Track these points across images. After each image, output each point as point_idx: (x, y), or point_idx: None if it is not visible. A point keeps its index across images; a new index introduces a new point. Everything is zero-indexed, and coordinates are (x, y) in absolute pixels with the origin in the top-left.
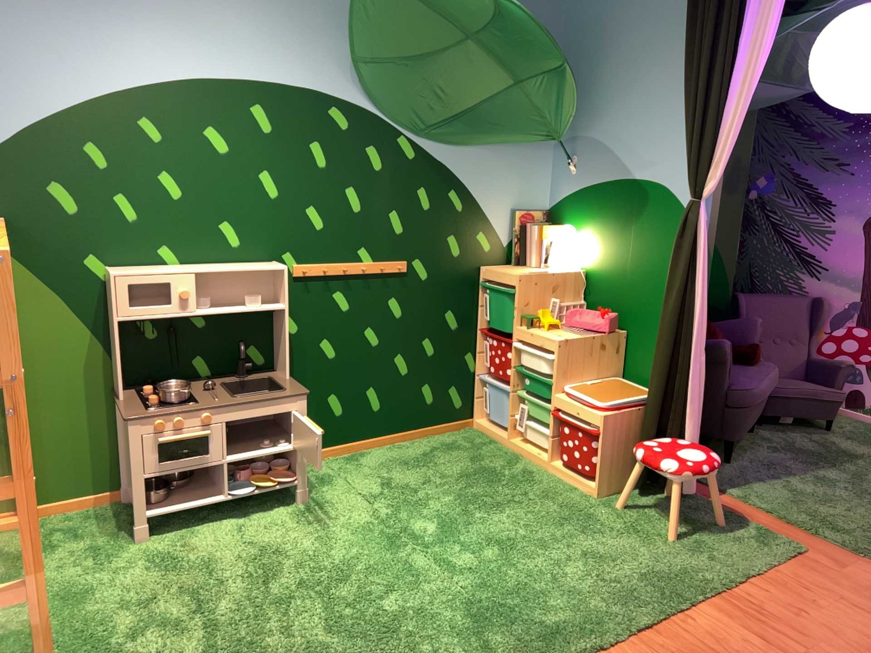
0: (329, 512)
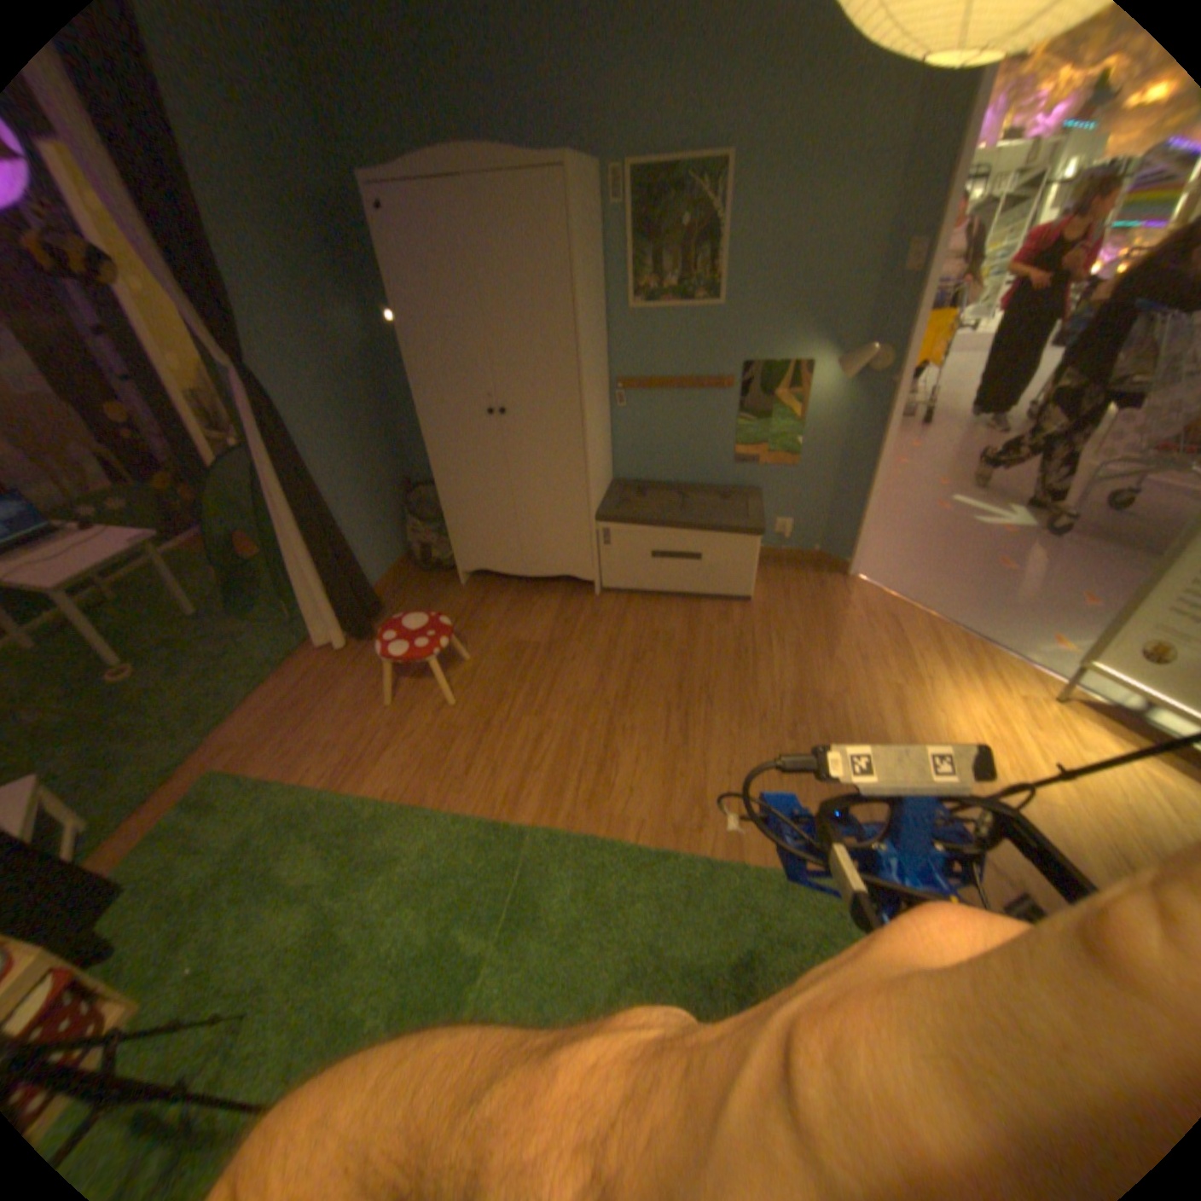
0: None
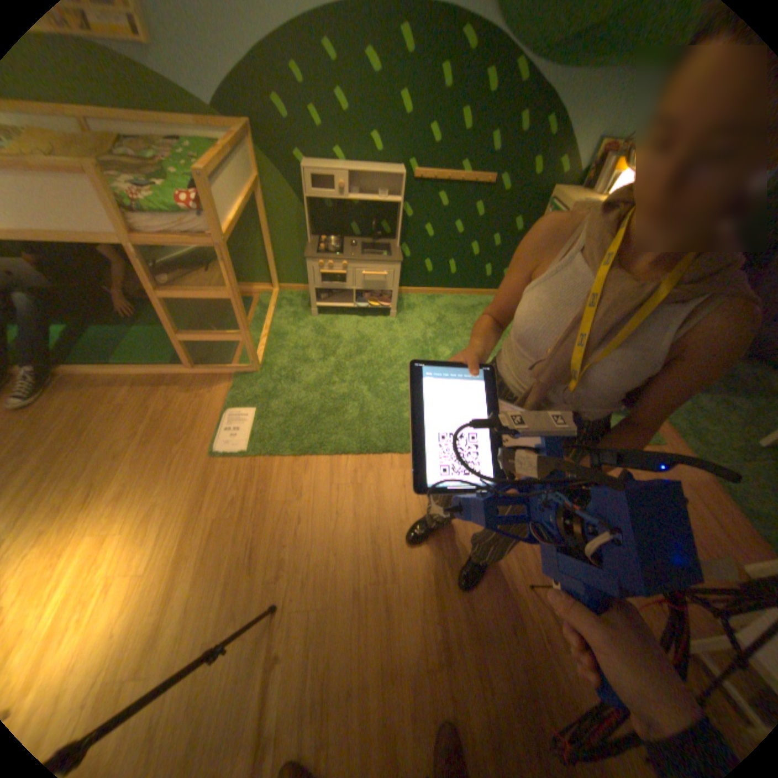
0: (399, 330)
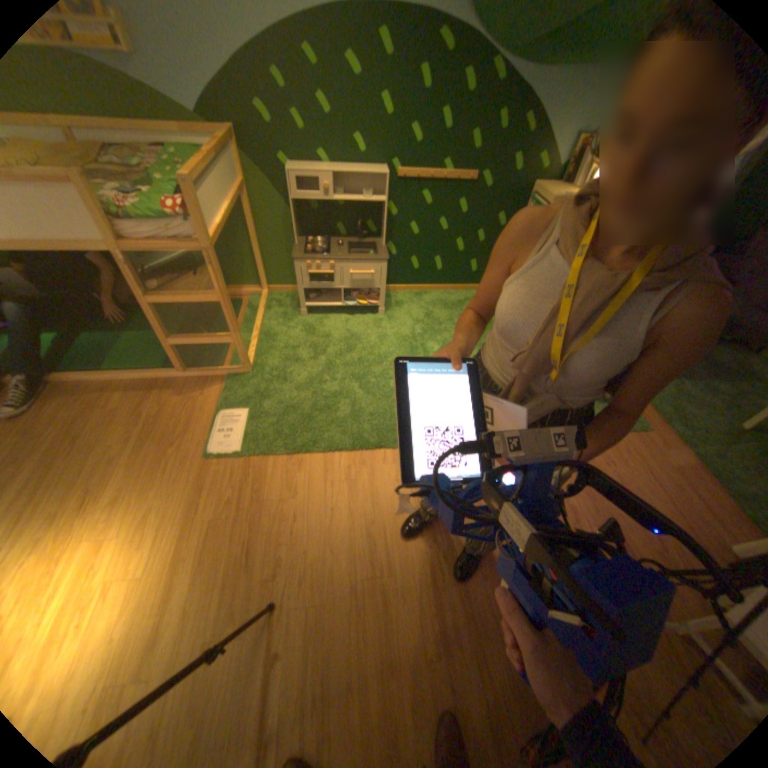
0: (388, 327)
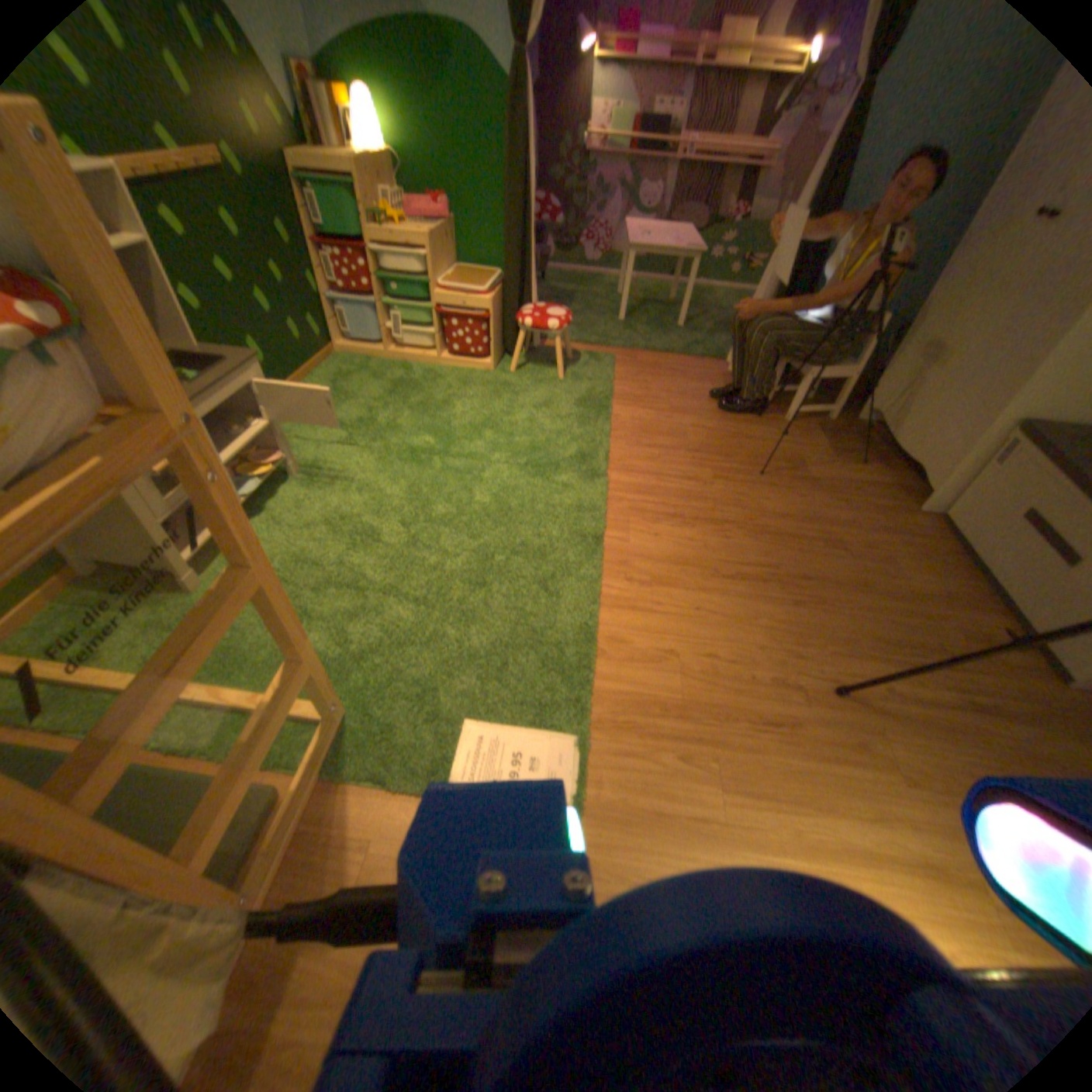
0: (330, 471)
